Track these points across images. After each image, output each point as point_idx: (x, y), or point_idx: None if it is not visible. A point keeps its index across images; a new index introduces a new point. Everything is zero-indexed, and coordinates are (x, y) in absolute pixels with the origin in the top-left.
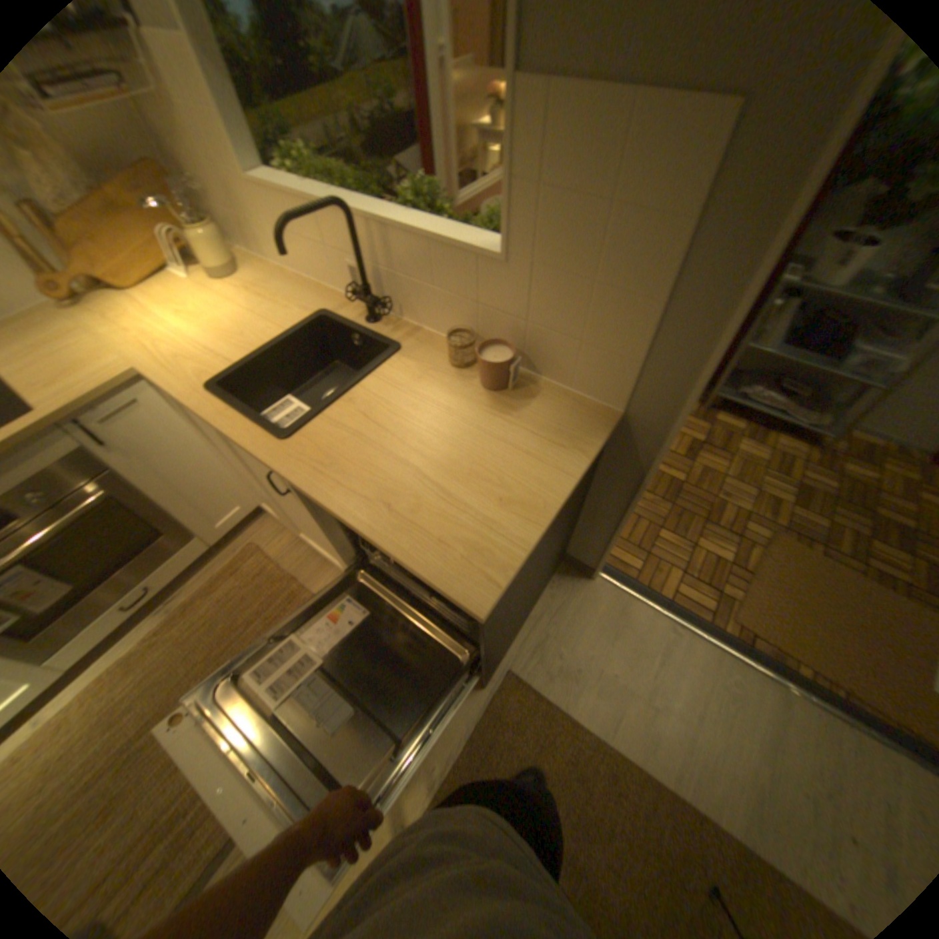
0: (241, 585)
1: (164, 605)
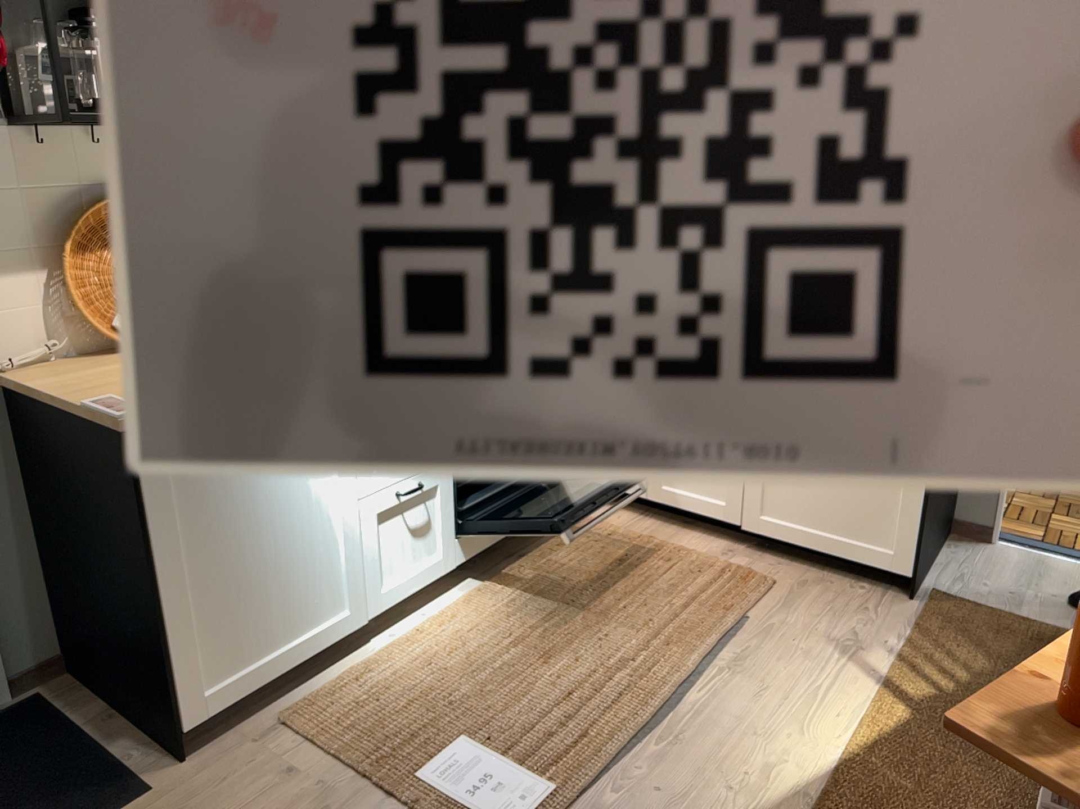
0: (601, 539)
1: (520, 551)
